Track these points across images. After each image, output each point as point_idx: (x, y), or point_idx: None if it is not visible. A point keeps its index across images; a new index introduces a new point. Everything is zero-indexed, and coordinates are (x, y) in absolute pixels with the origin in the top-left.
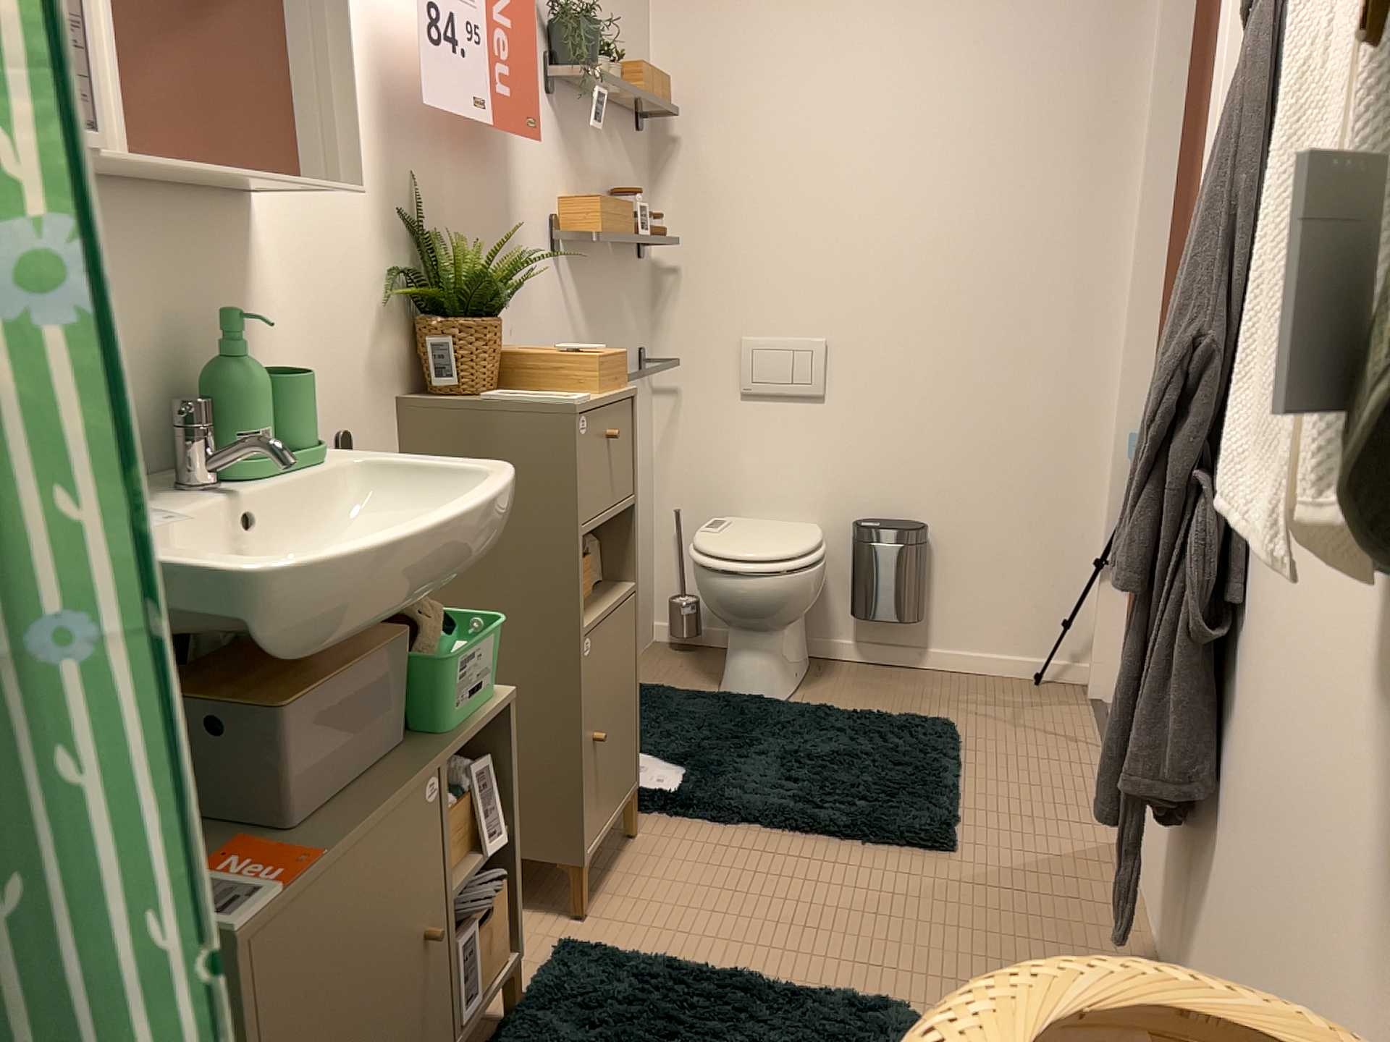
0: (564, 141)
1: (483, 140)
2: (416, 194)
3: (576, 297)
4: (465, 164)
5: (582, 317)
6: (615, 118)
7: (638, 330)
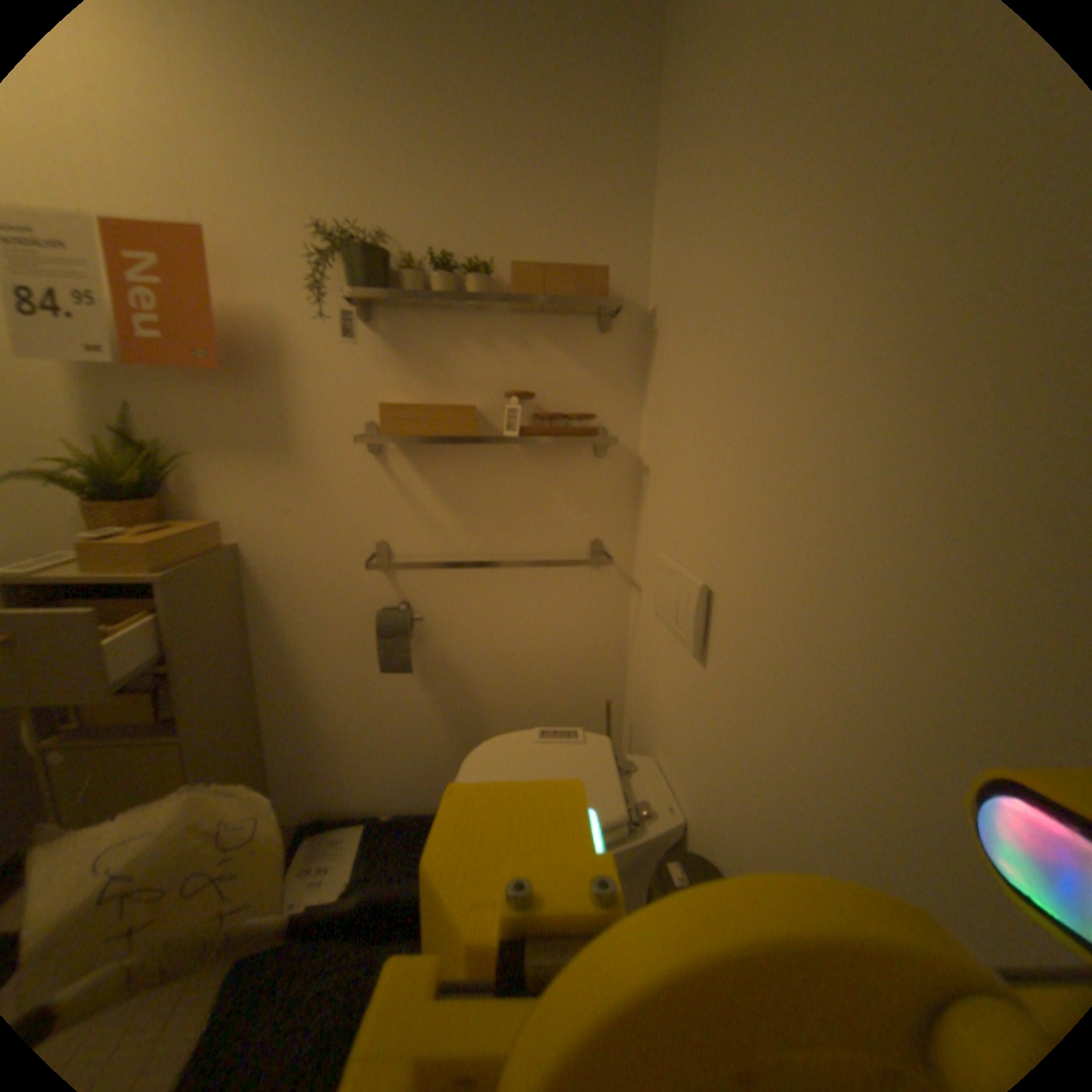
0: (398, 351)
1: (232, 366)
2: (122, 412)
3: (422, 485)
4: (201, 386)
5: (439, 503)
6: (535, 317)
7: (592, 520)
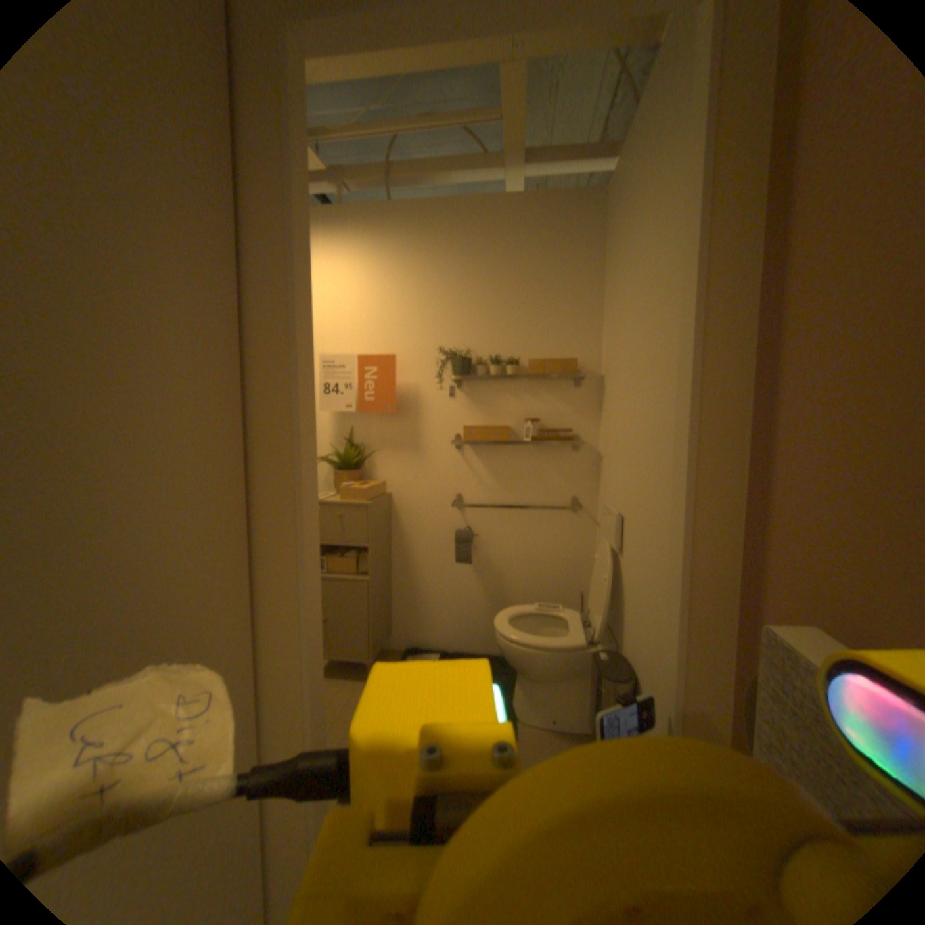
0: (473, 400)
1: (399, 409)
2: (352, 430)
3: (481, 465)
4: (385, 419)
5: (489, 474)
6: (542, 381)
7: (573, 485)
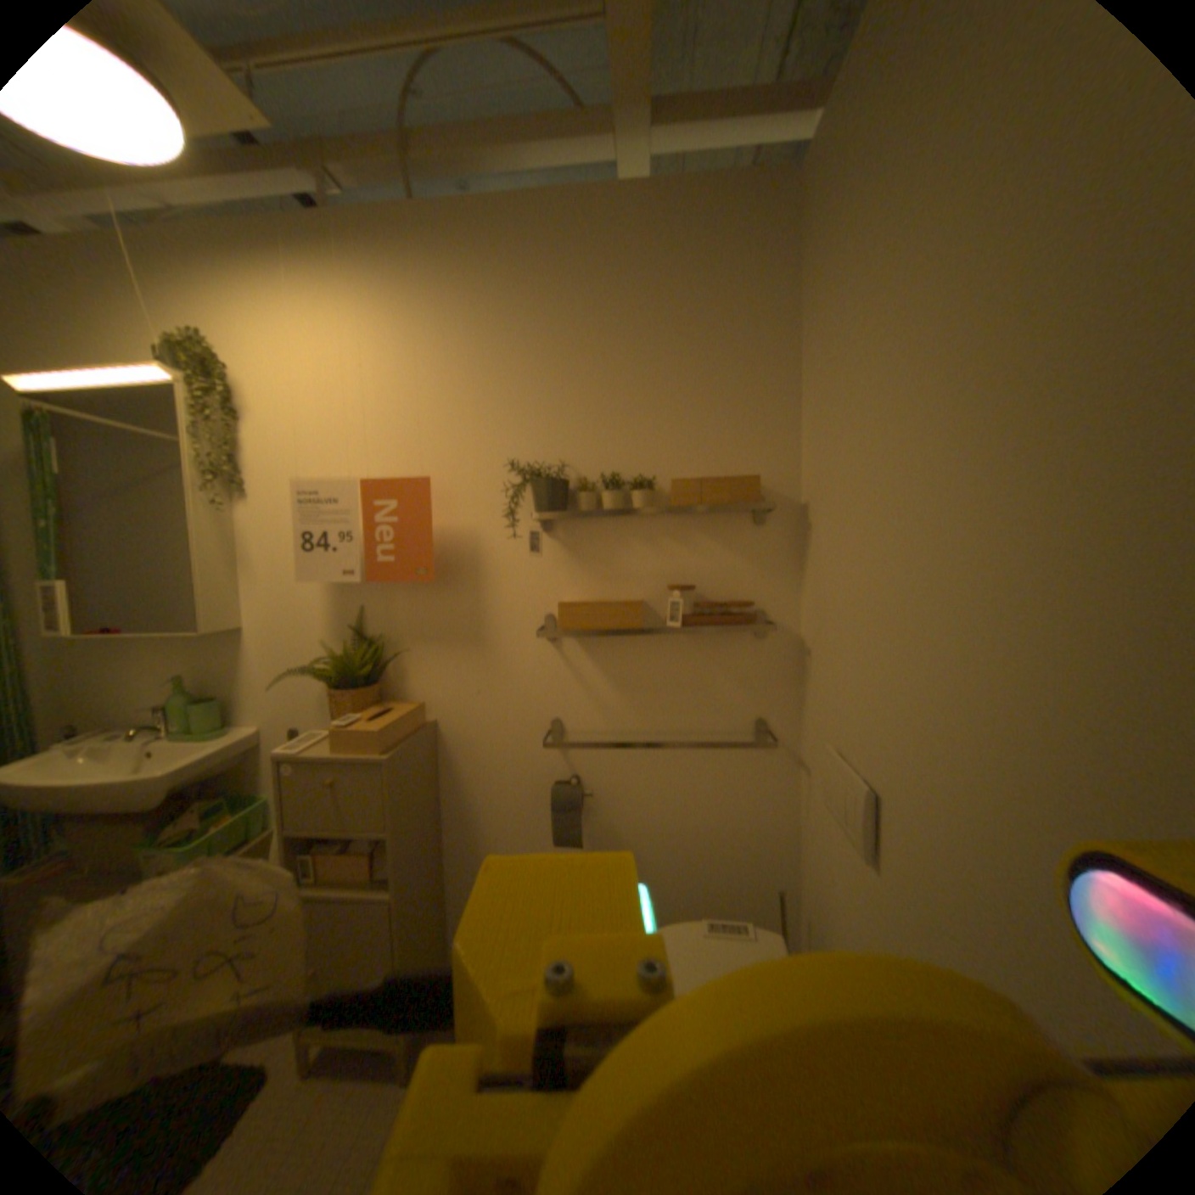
0: (574, 554)
1: (443, 574)
2: (361, 614)
3: (593, 668)
4: (419, 591)
5: (608, 684)
6: (694, 517)
7: (756, 700)
